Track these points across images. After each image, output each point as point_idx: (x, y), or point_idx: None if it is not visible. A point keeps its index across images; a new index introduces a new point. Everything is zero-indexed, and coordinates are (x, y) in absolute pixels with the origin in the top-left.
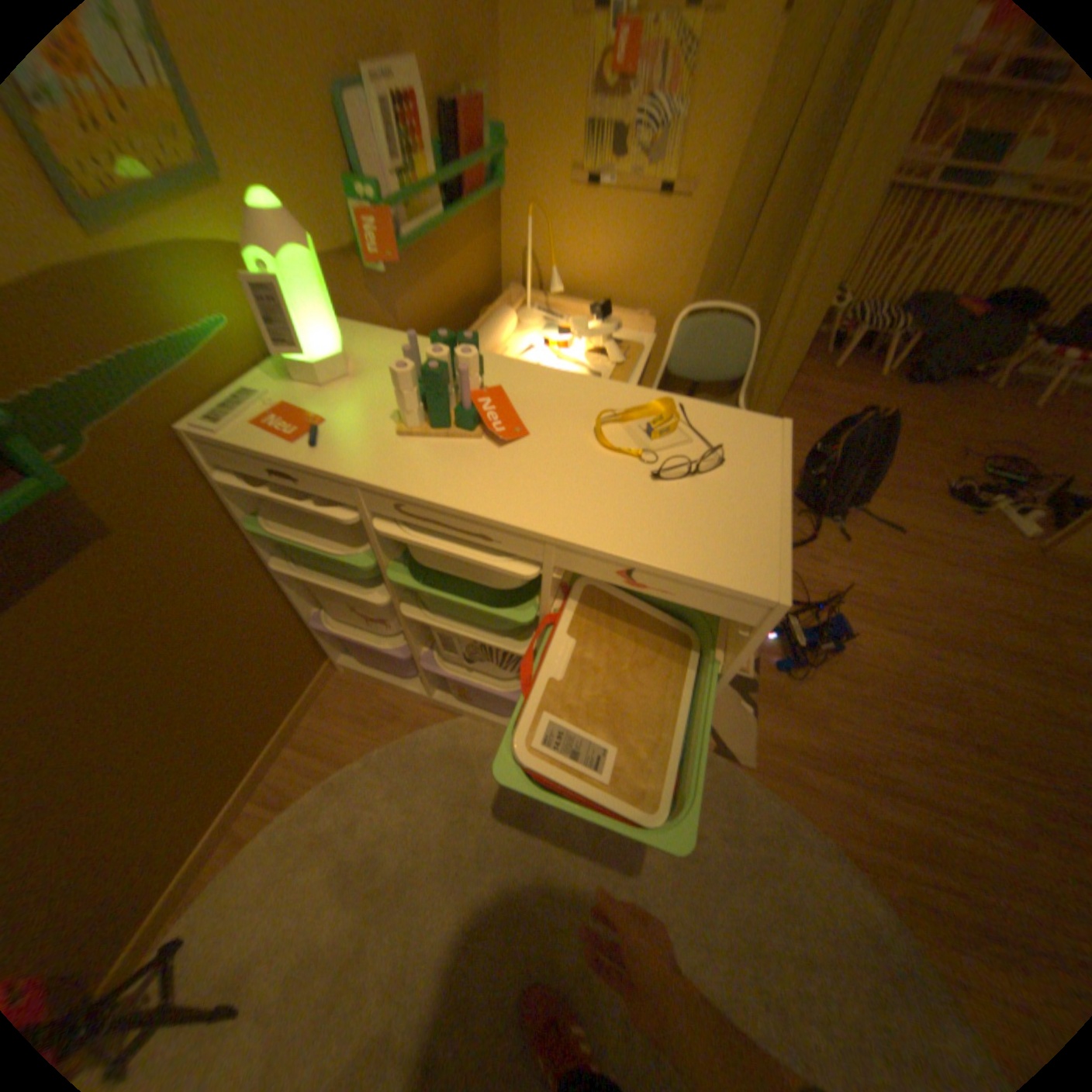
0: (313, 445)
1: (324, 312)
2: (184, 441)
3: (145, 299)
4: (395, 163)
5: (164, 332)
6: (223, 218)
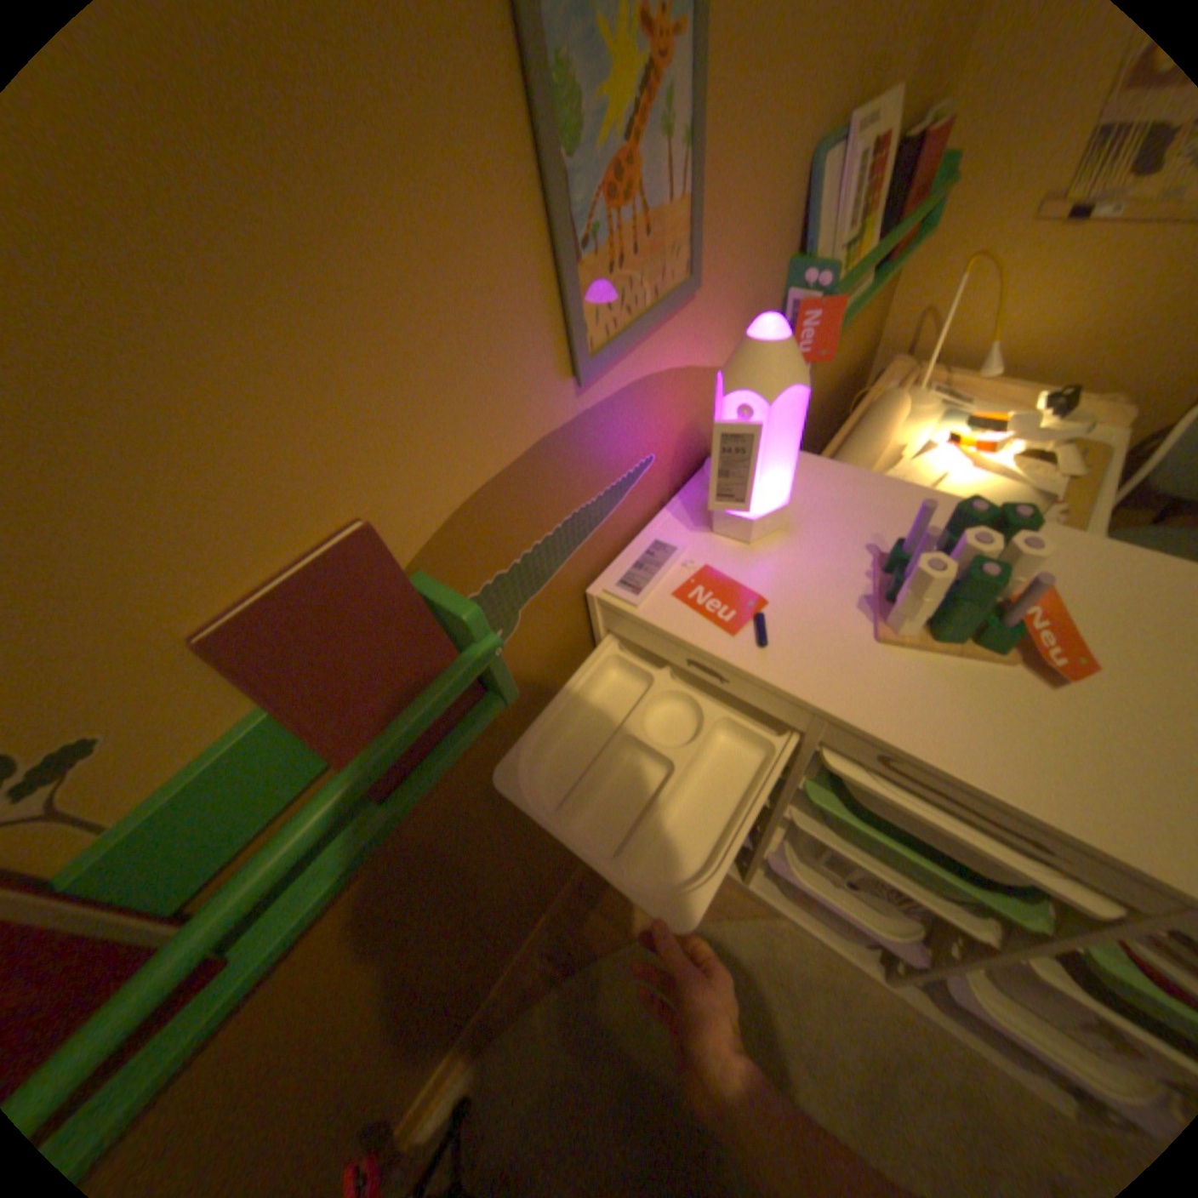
0: (764, 645)
1: (789, 459)
2: (593, 605)
3: (603, 454)
4: (852, 234)
5: (607, 487)
6: (686, 341)
